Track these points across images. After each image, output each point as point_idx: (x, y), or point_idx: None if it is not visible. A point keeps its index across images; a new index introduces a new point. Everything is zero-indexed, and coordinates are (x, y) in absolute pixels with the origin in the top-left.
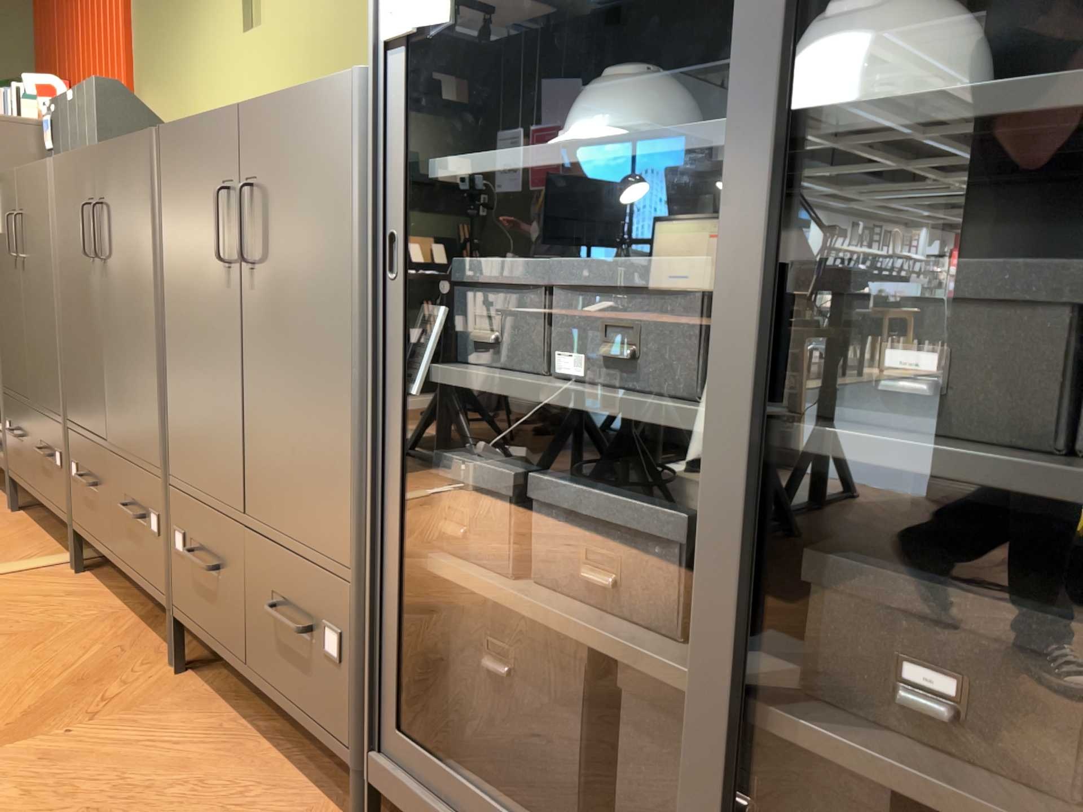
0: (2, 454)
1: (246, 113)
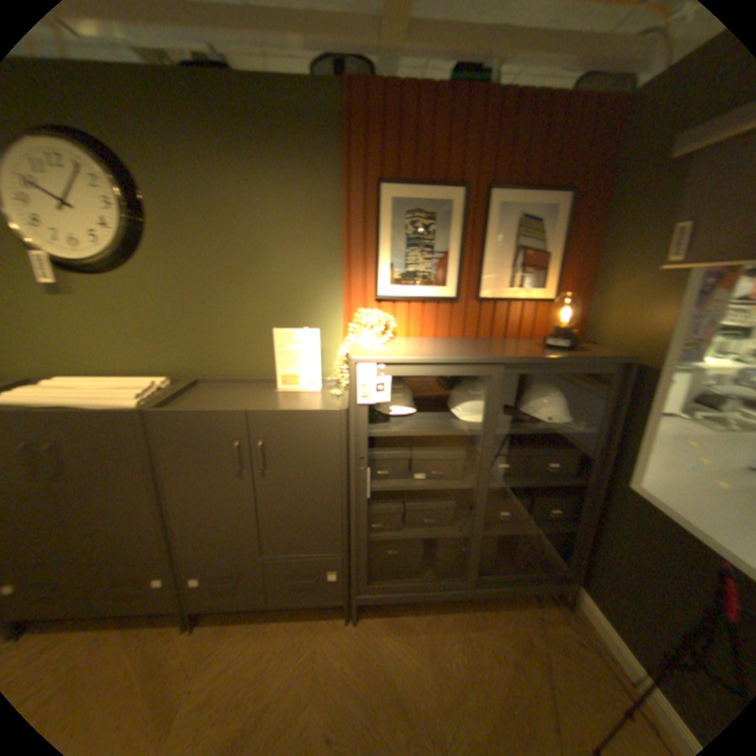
0: None
1: (253, 415)
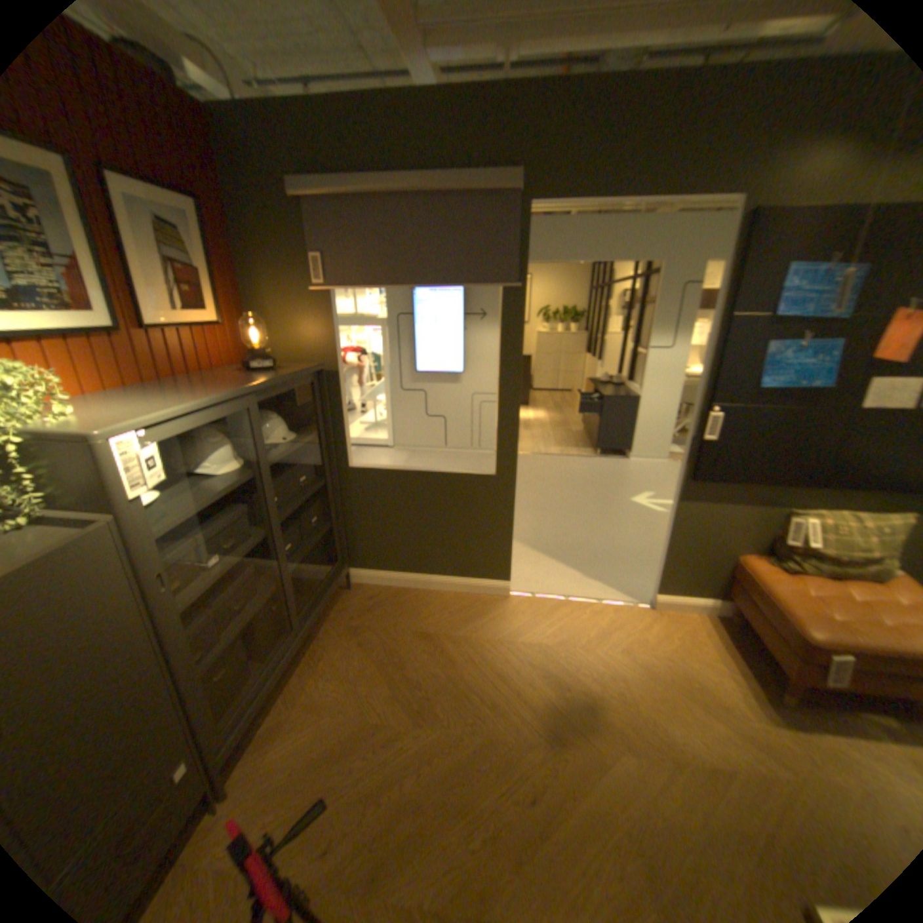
0: None
1: None
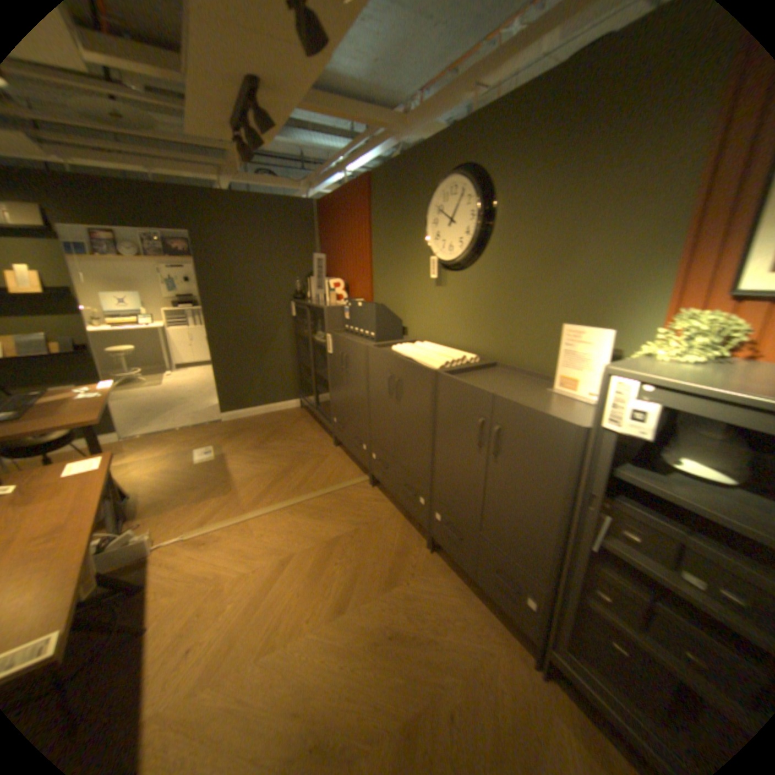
0: (328, 424)
1: (498, 400)
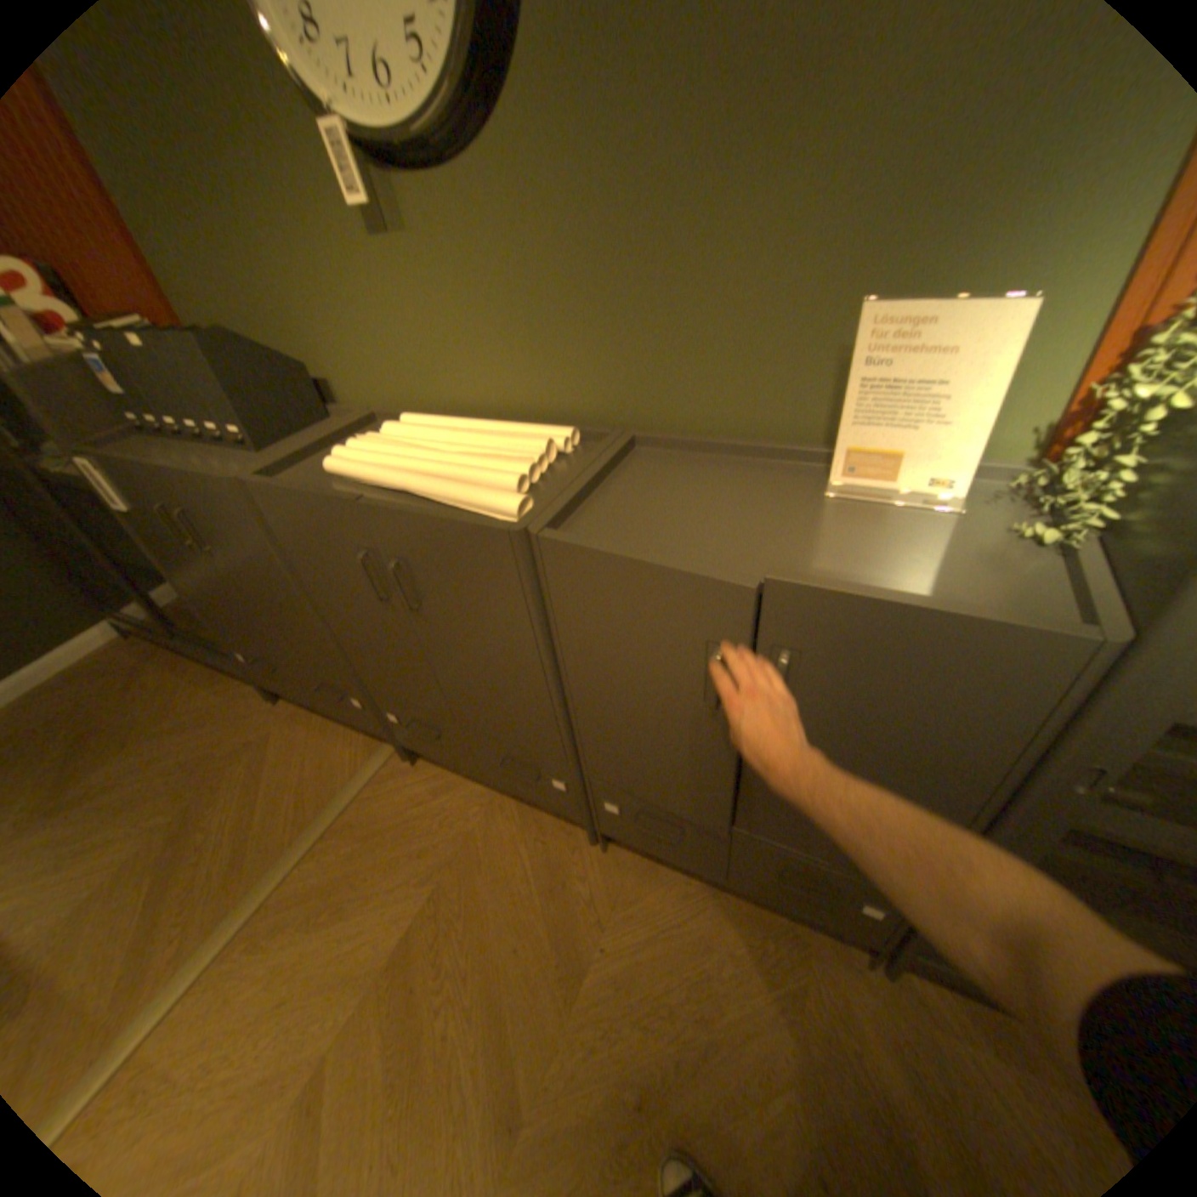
0: (226, 663)
1: (783, 593)
